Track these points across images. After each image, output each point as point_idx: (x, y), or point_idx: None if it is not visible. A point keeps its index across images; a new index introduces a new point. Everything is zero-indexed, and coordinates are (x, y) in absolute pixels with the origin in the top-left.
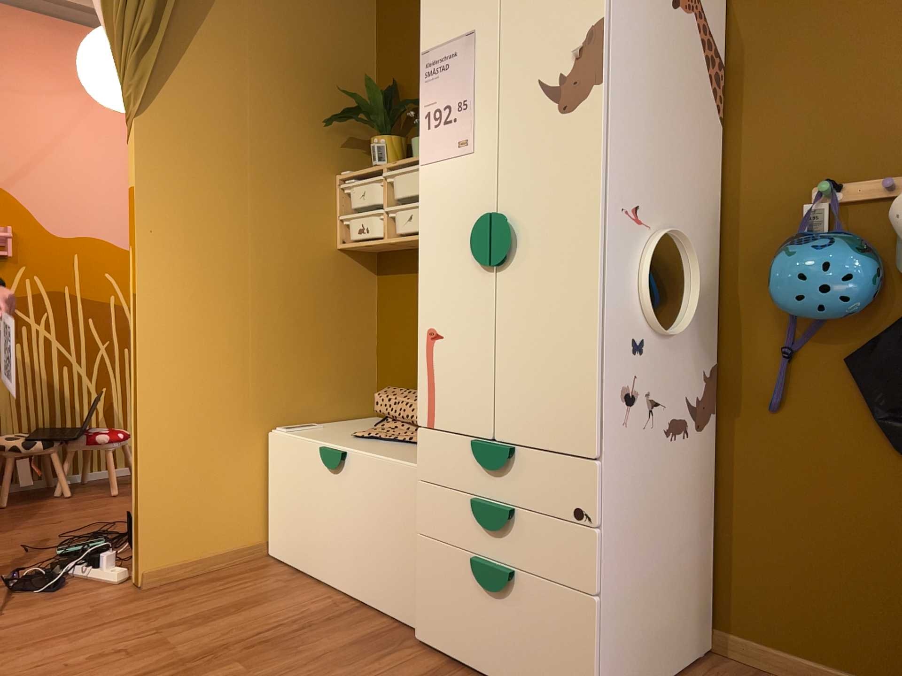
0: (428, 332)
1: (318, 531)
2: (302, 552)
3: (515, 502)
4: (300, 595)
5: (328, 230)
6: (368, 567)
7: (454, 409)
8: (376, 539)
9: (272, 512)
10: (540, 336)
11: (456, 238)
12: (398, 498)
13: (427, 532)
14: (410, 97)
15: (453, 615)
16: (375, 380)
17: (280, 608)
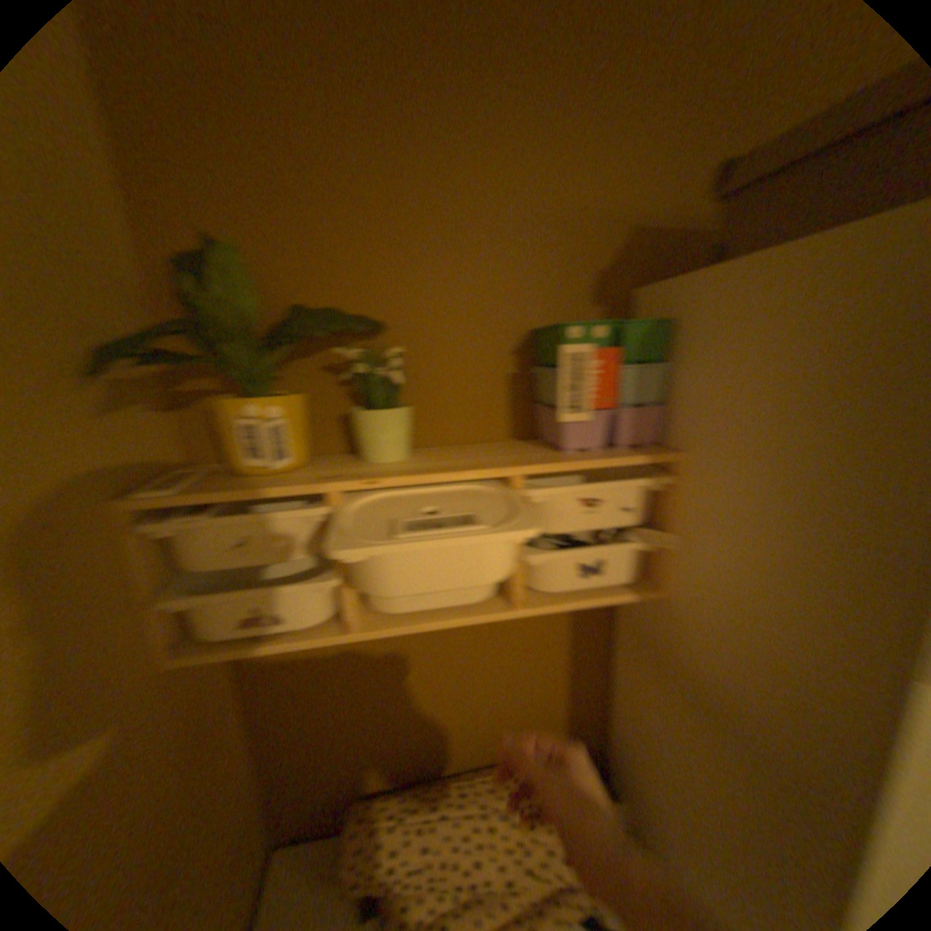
0: None
1: None
2: None
3: None
4: None
5: (137, 646)
6: None
7: None
8: None
9: None
10: None
11: None
12: None
13: None
14: (276, 286)
15: None
16: (260, 796)
17: None
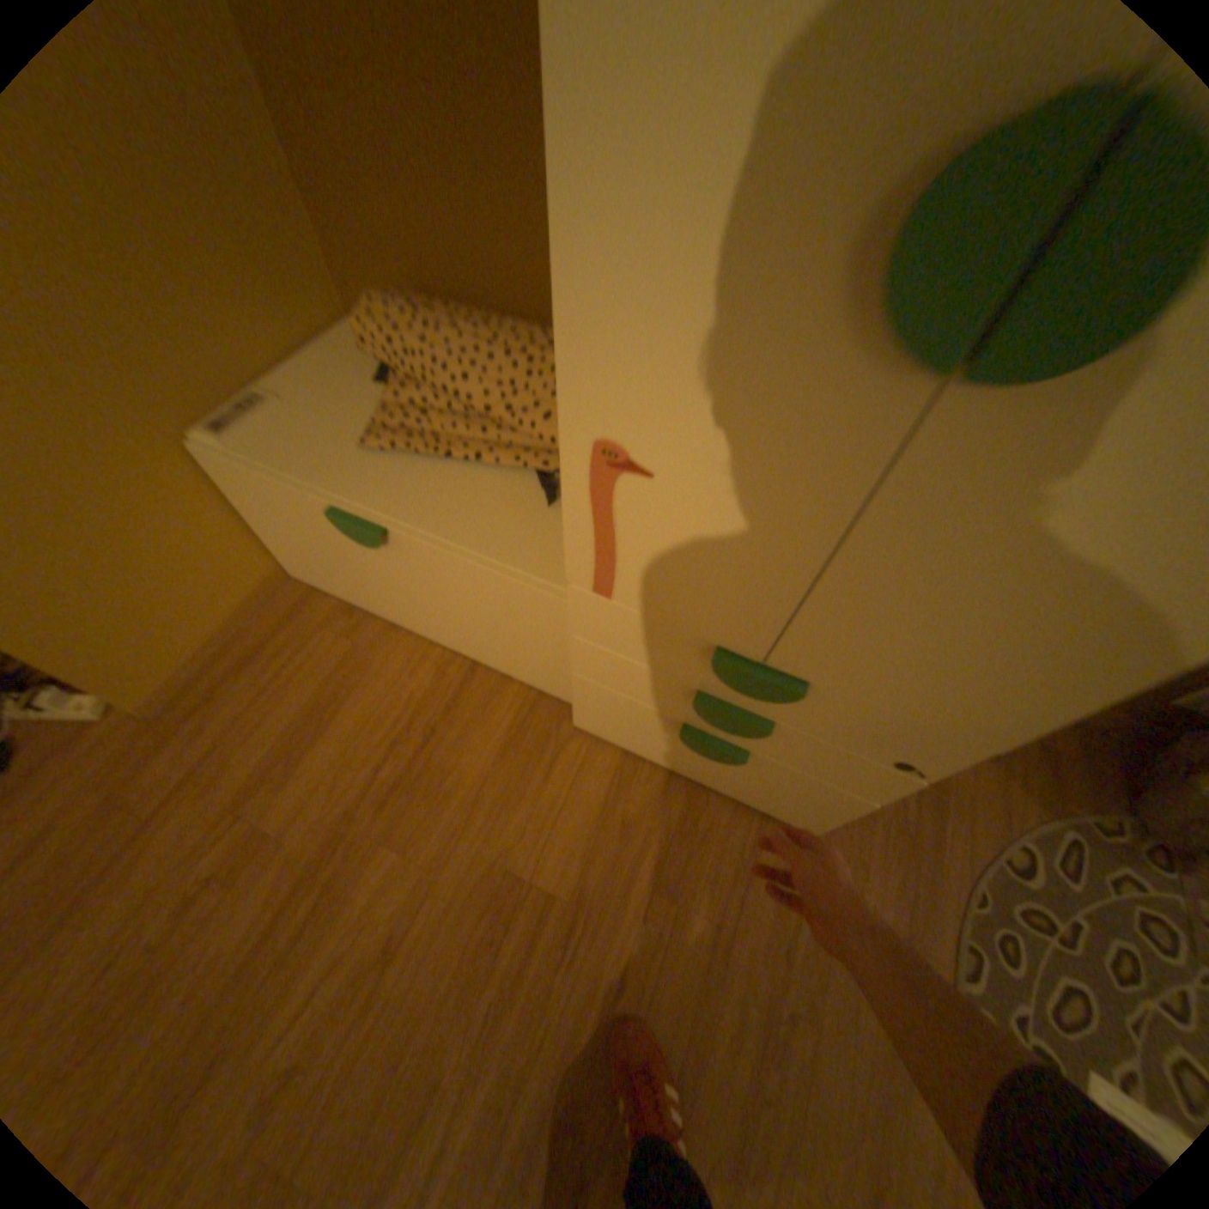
0: (600, 448)
1: (372, 587)
2: (353, 595)
3: (780, 718)
4: (386, 662)
5: None
6: (477, 642)
7: (669, 596)
8: (484, 627)
9: (270, 542)
10: (1006, 586)
11: (777, 161)
12: (518, 608)
13: (592, 677)
14: None
15: (635, 735)
16: (319, 248)
17: (375, 703)
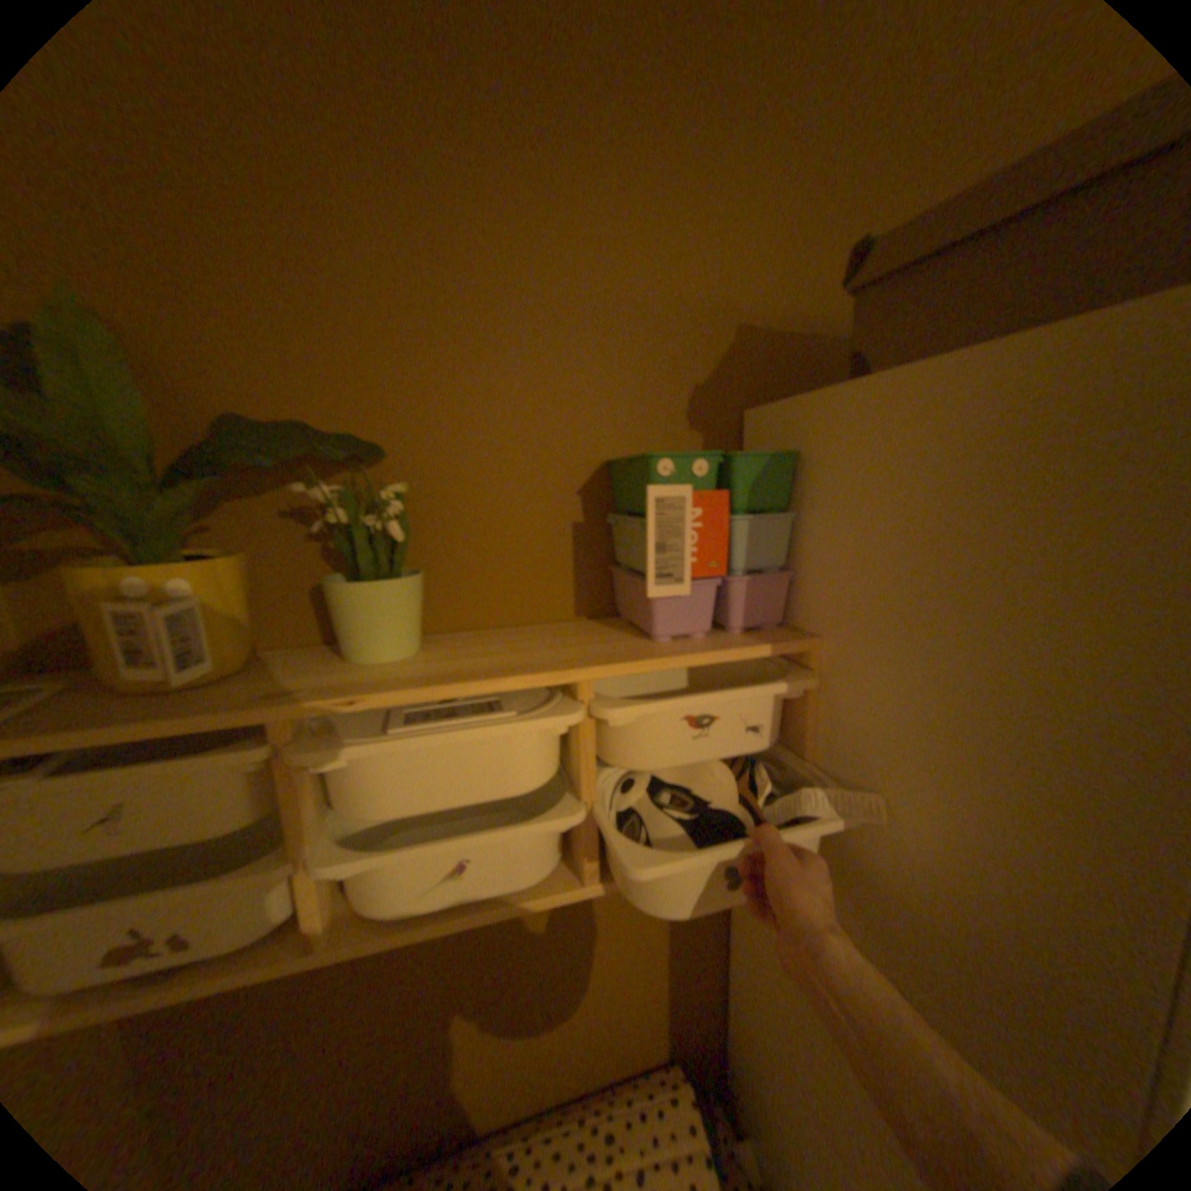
0: None
1: None
2: None
3: None
4: None
5: None
6: None
7: None
8: None
9: None
10: None
11: None
12: None
13: None
14: (198, 385)
15: None
16: None
17: None
